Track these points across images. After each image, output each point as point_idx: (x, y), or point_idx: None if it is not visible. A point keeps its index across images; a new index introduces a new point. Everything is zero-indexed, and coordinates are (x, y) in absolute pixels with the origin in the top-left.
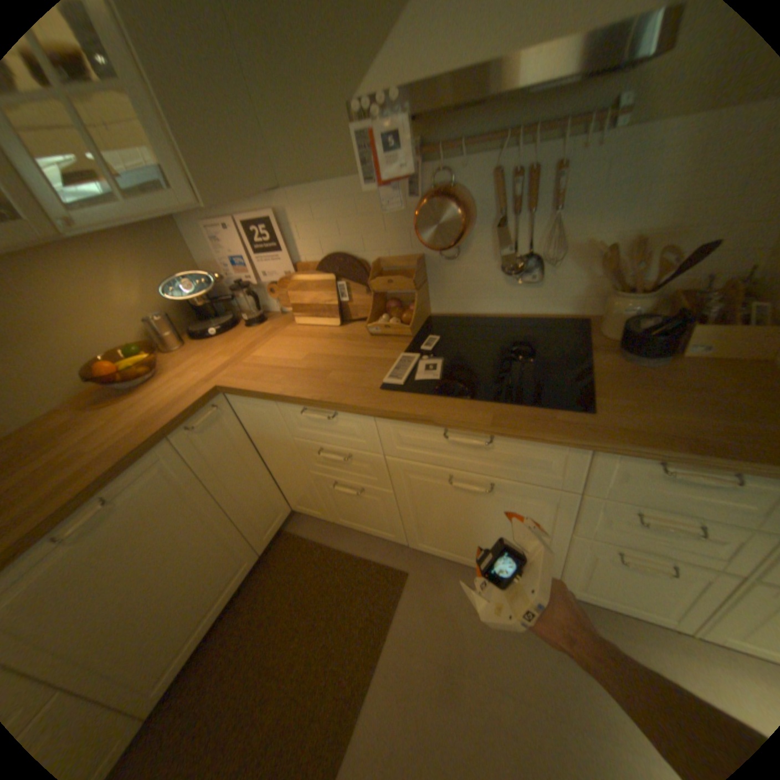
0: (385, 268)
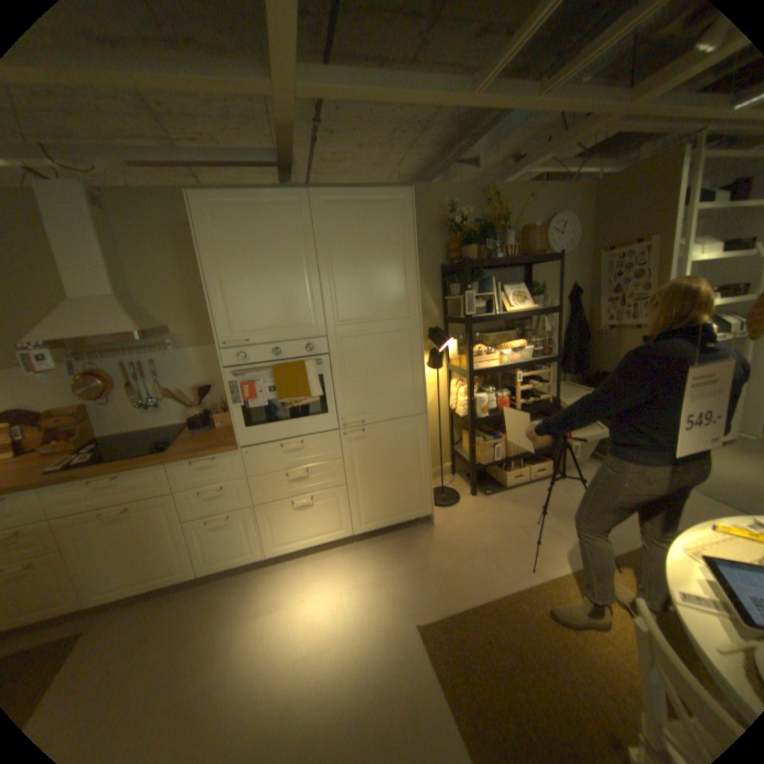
0: (55, 415)
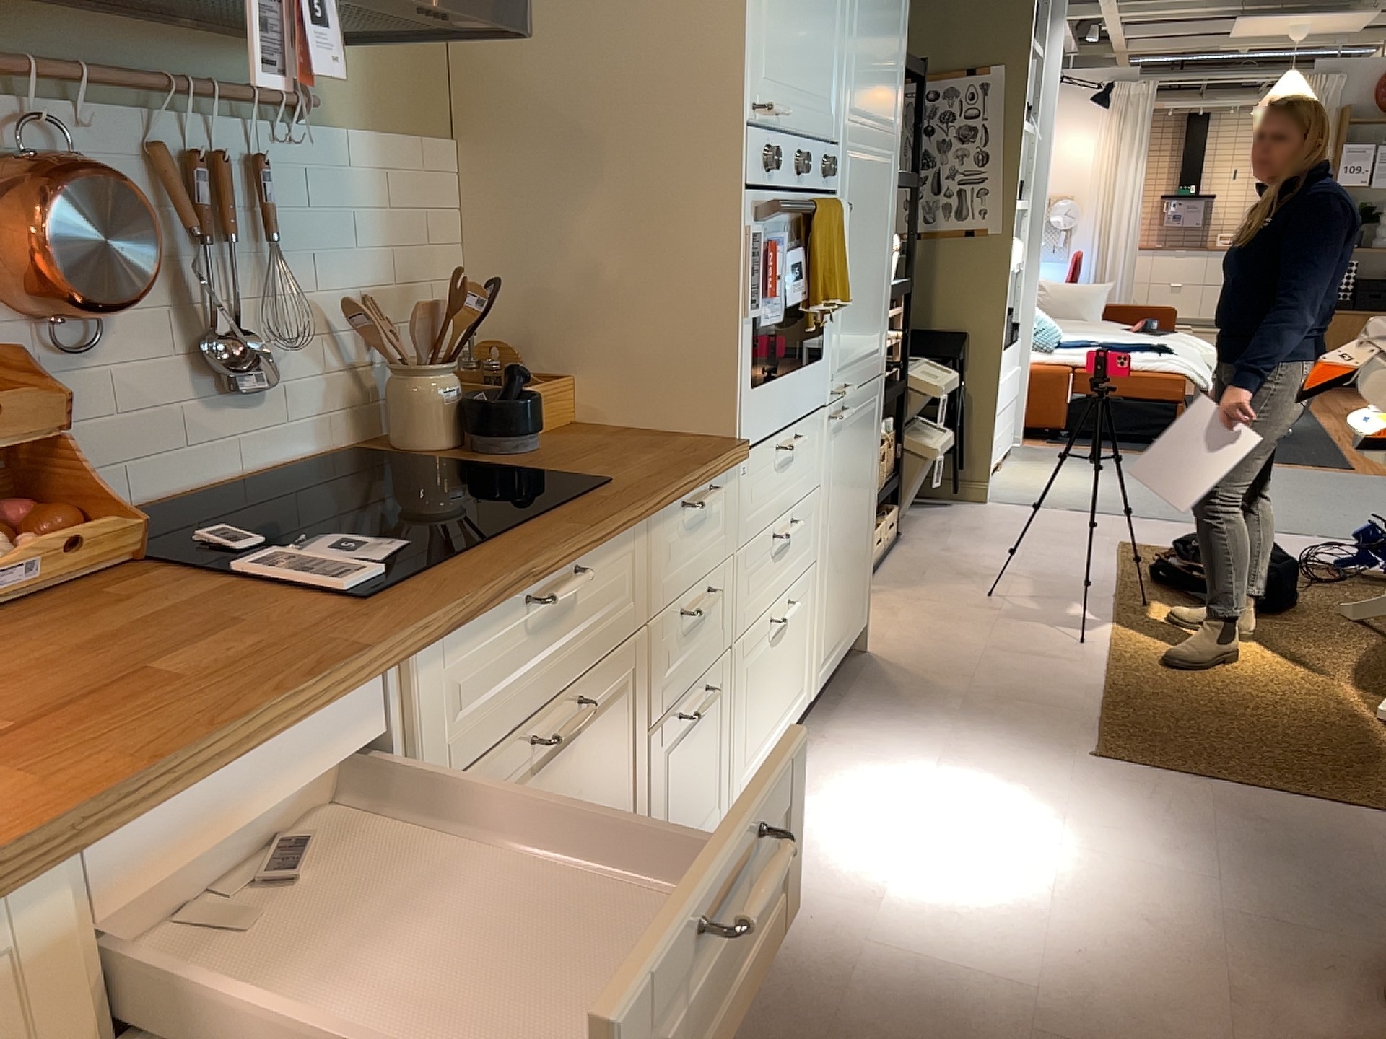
0: None
